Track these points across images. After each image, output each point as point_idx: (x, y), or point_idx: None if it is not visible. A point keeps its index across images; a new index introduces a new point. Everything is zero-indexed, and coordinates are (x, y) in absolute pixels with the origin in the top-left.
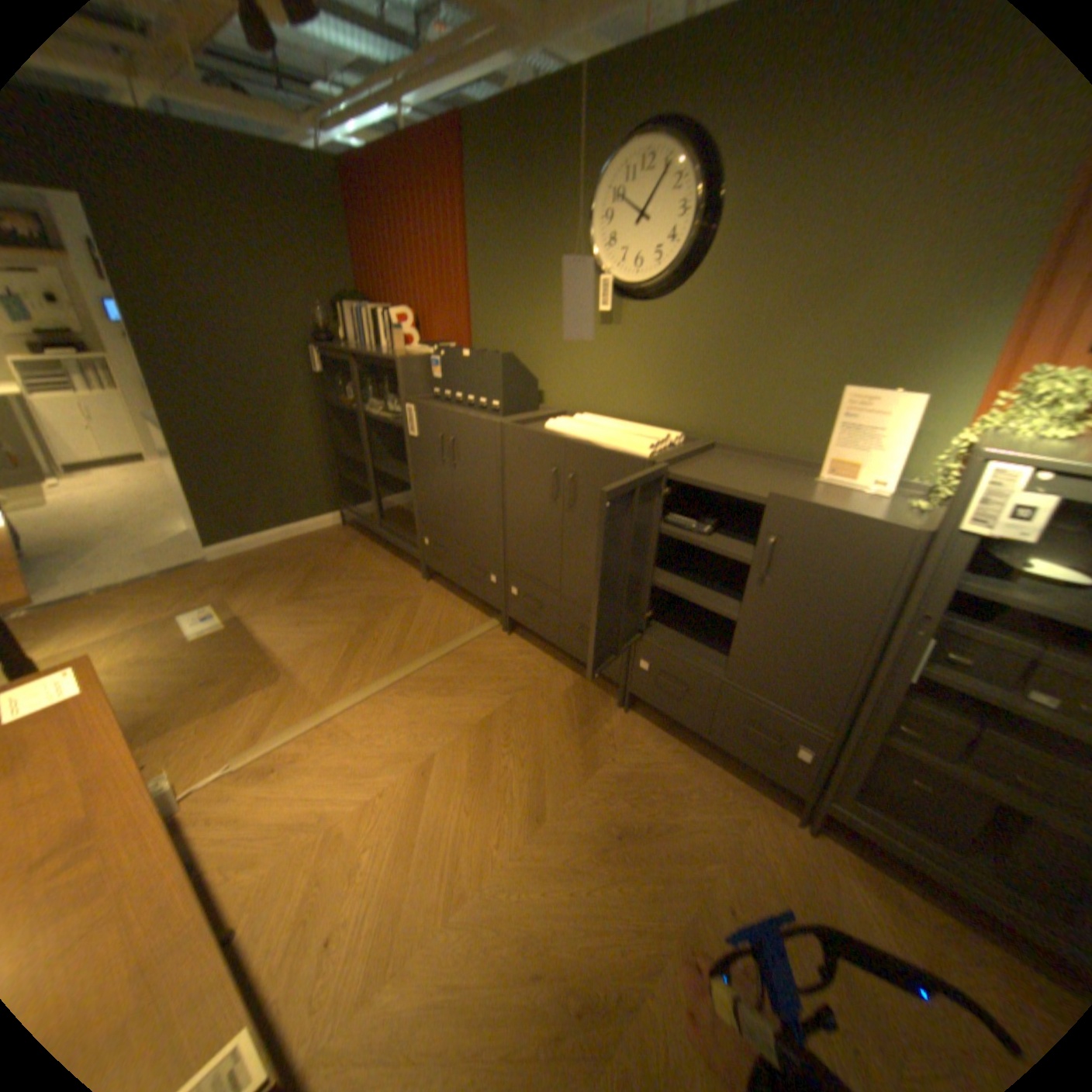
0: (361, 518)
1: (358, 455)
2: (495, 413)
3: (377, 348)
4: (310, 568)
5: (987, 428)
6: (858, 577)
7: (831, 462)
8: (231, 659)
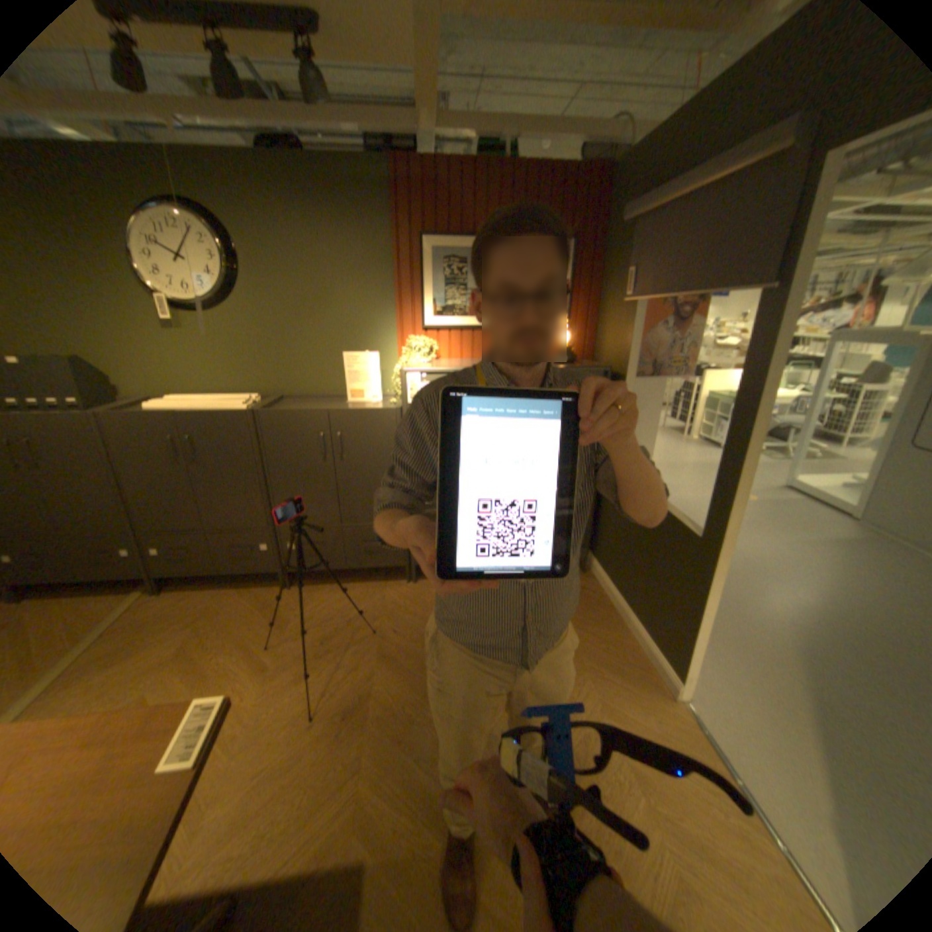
0: None
1: None
2: (75, 408)
3: None
4: None
5: (403, 363)
6: (383, 438)
7: (351, 392)
8: None
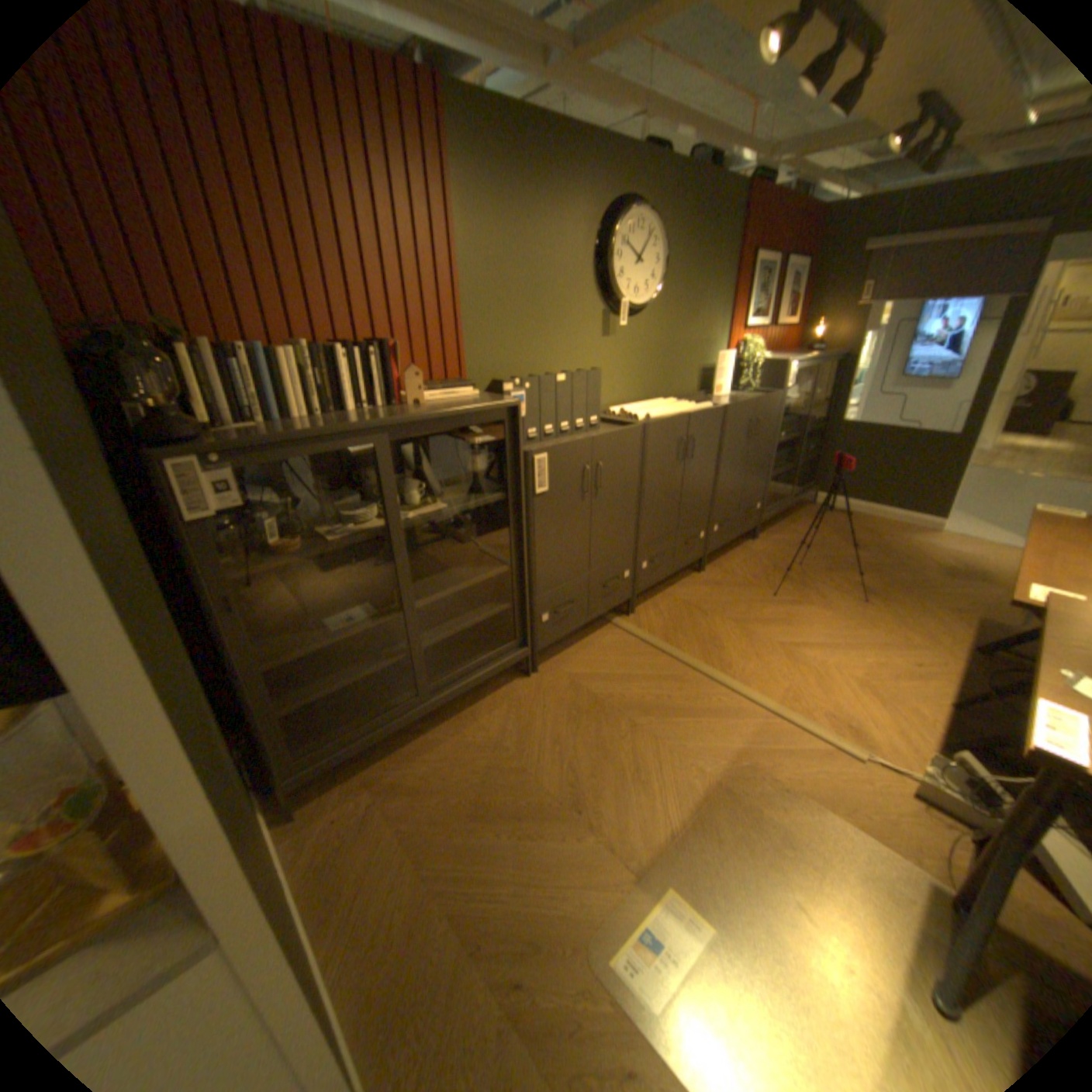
0: (372, 732)
1: (332, 632)
2: (594, 428)
3: (360, 412)
4: (472, 826)
5: (759, 358)
6: (773, 418)
7: (717, 388)
8: (735, 839)
